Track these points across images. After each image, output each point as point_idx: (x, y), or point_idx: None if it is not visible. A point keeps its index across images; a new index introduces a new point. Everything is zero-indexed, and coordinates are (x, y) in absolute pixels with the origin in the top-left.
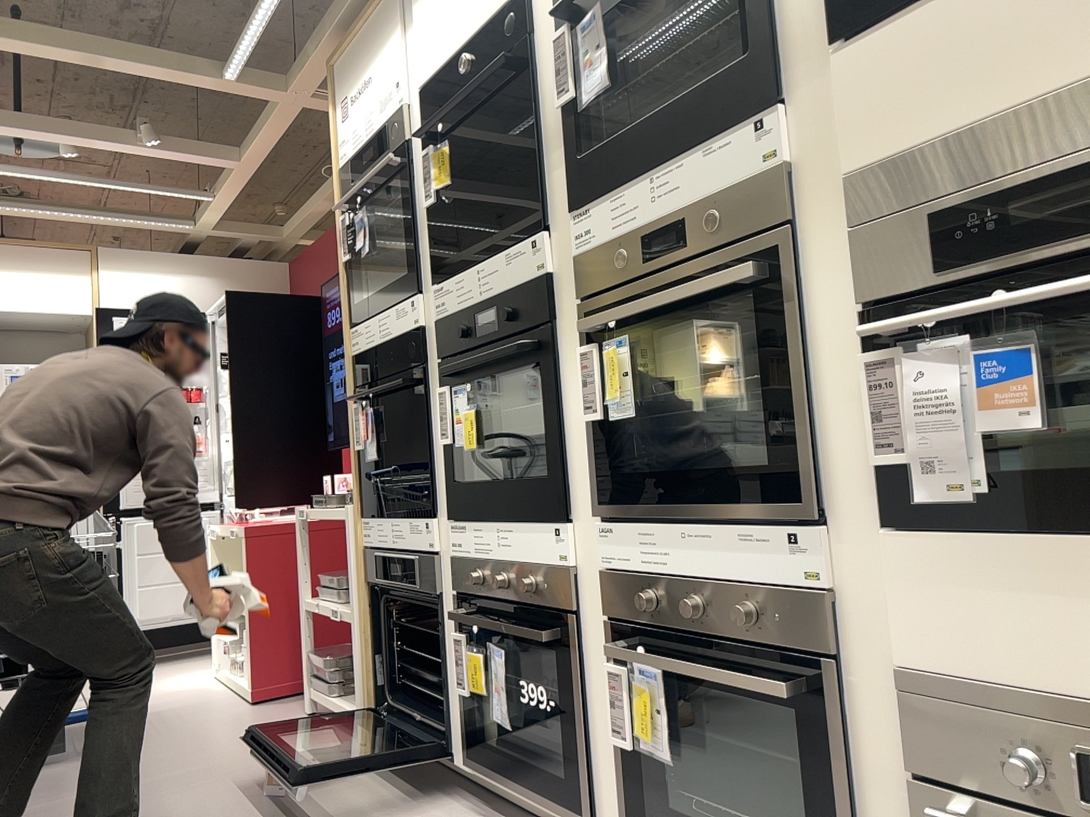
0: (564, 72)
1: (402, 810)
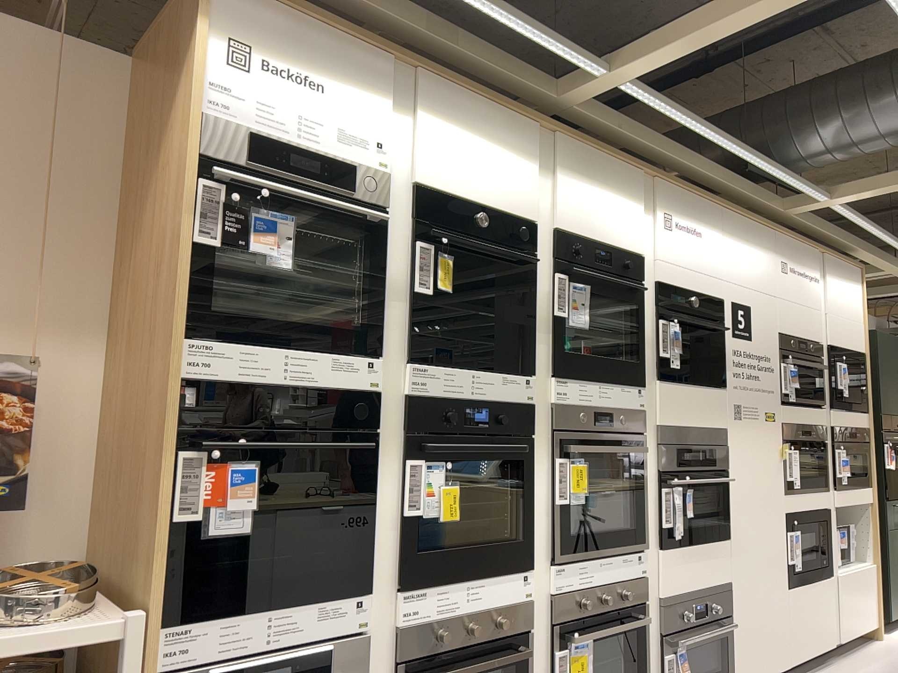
0: (560, 301)
1: None
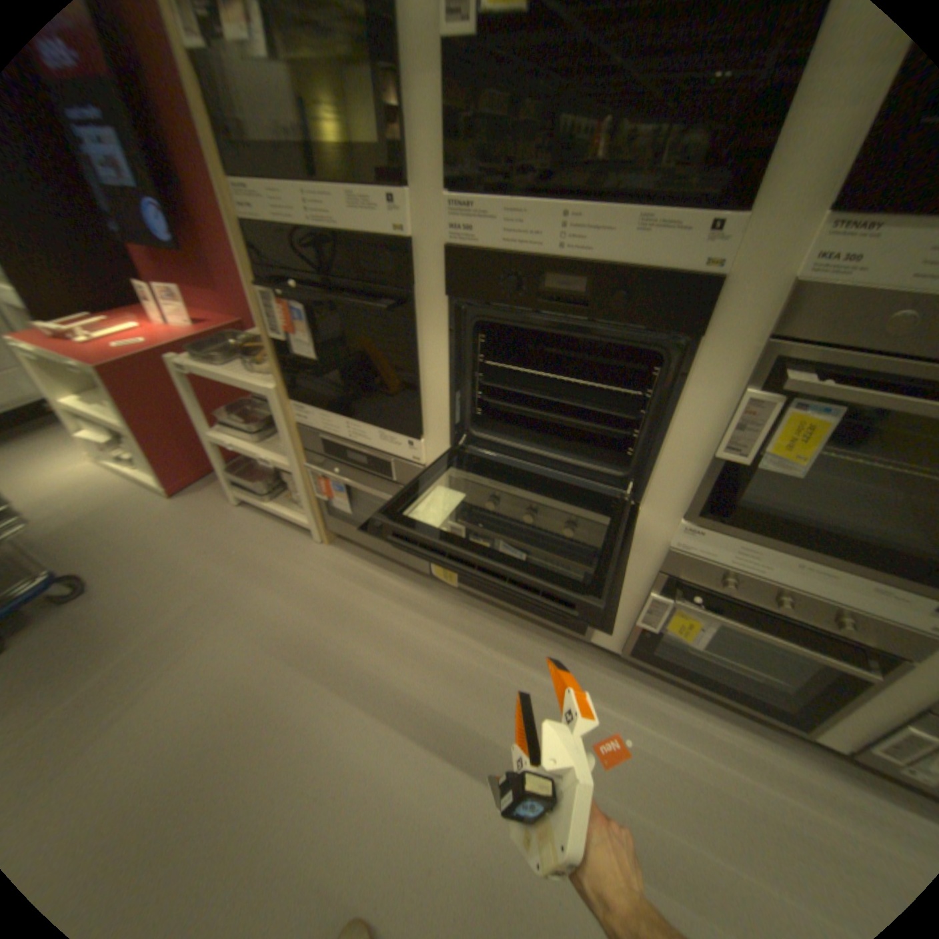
0: None
1: (409, 612)
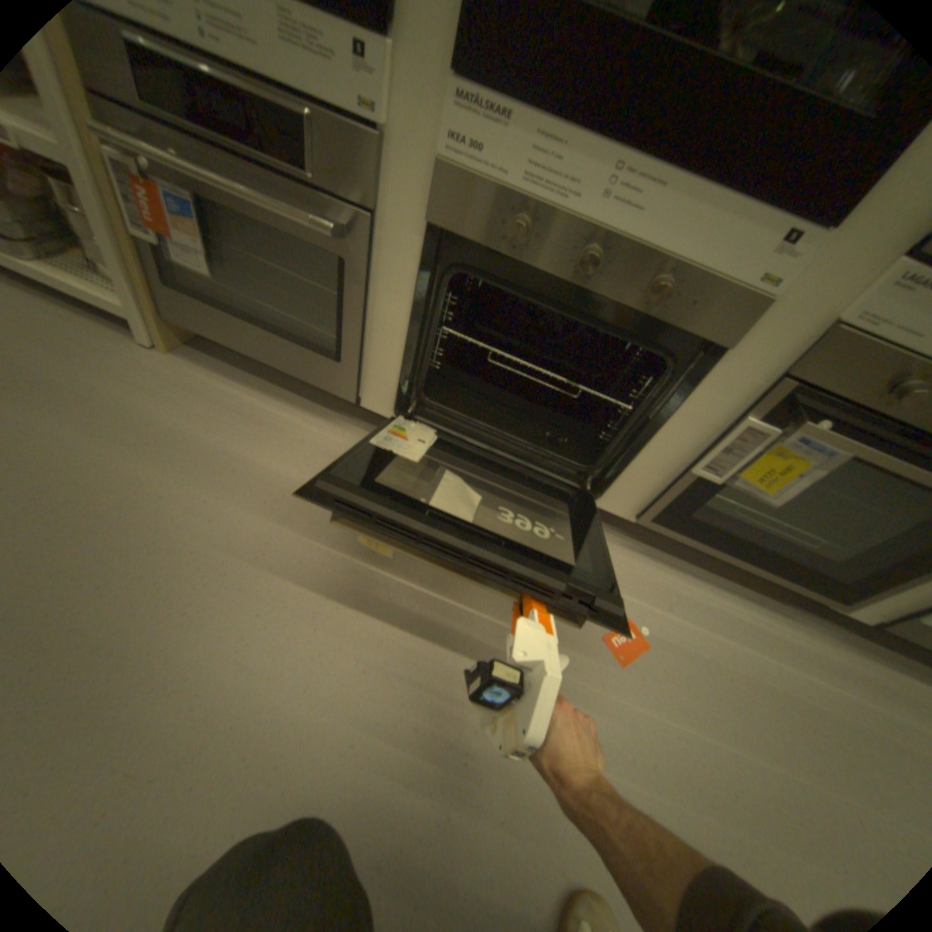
0: None
1: (318, 458)
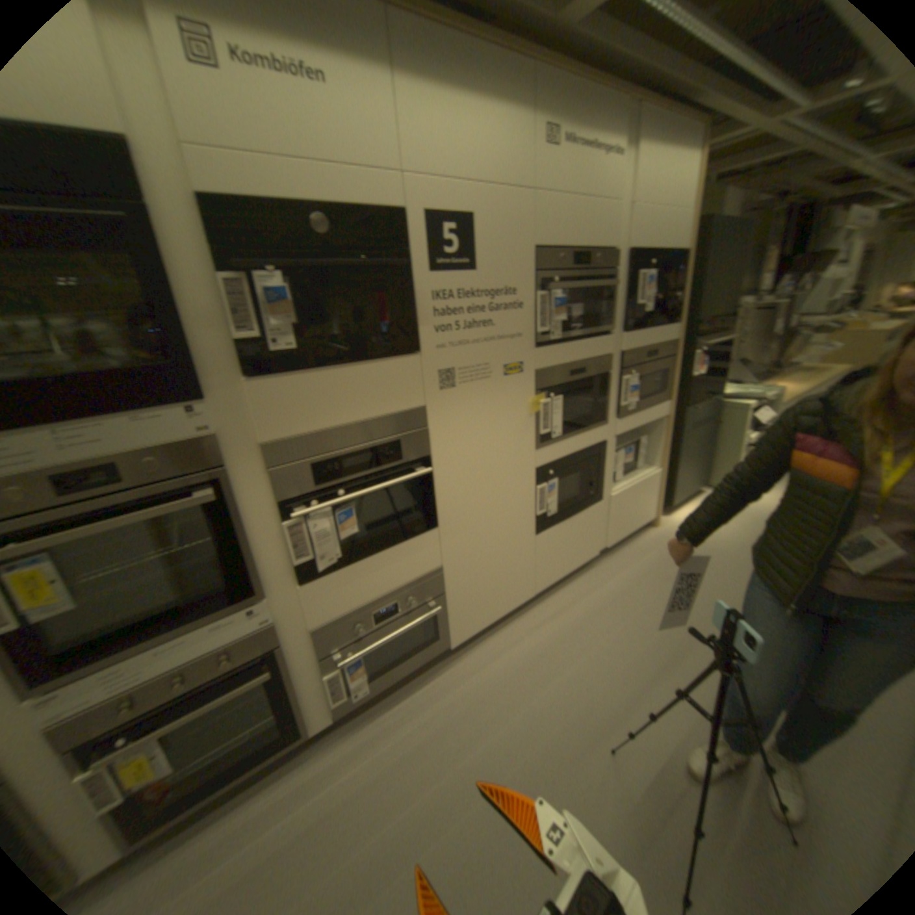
0: None
1: None
